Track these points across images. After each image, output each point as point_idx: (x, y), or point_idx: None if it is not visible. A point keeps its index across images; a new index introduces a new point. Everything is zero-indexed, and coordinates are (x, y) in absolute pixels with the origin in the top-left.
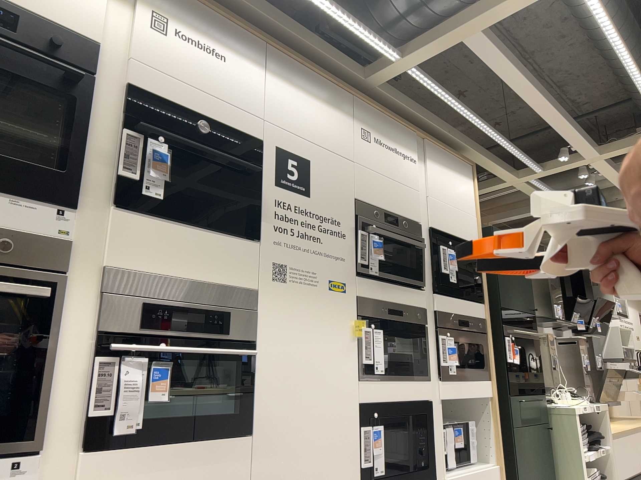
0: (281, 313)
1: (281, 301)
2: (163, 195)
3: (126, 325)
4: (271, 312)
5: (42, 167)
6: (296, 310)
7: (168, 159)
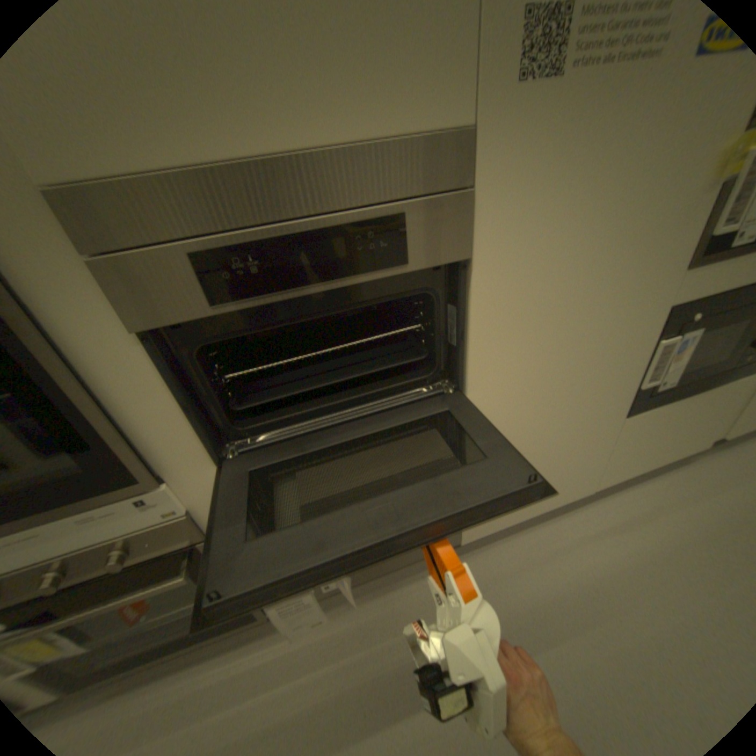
0: (536, 173)
1: (540, 137)
2: None
3: (179, 307)
4: (509, 177)
5: None
6: (576, 154)
7: None
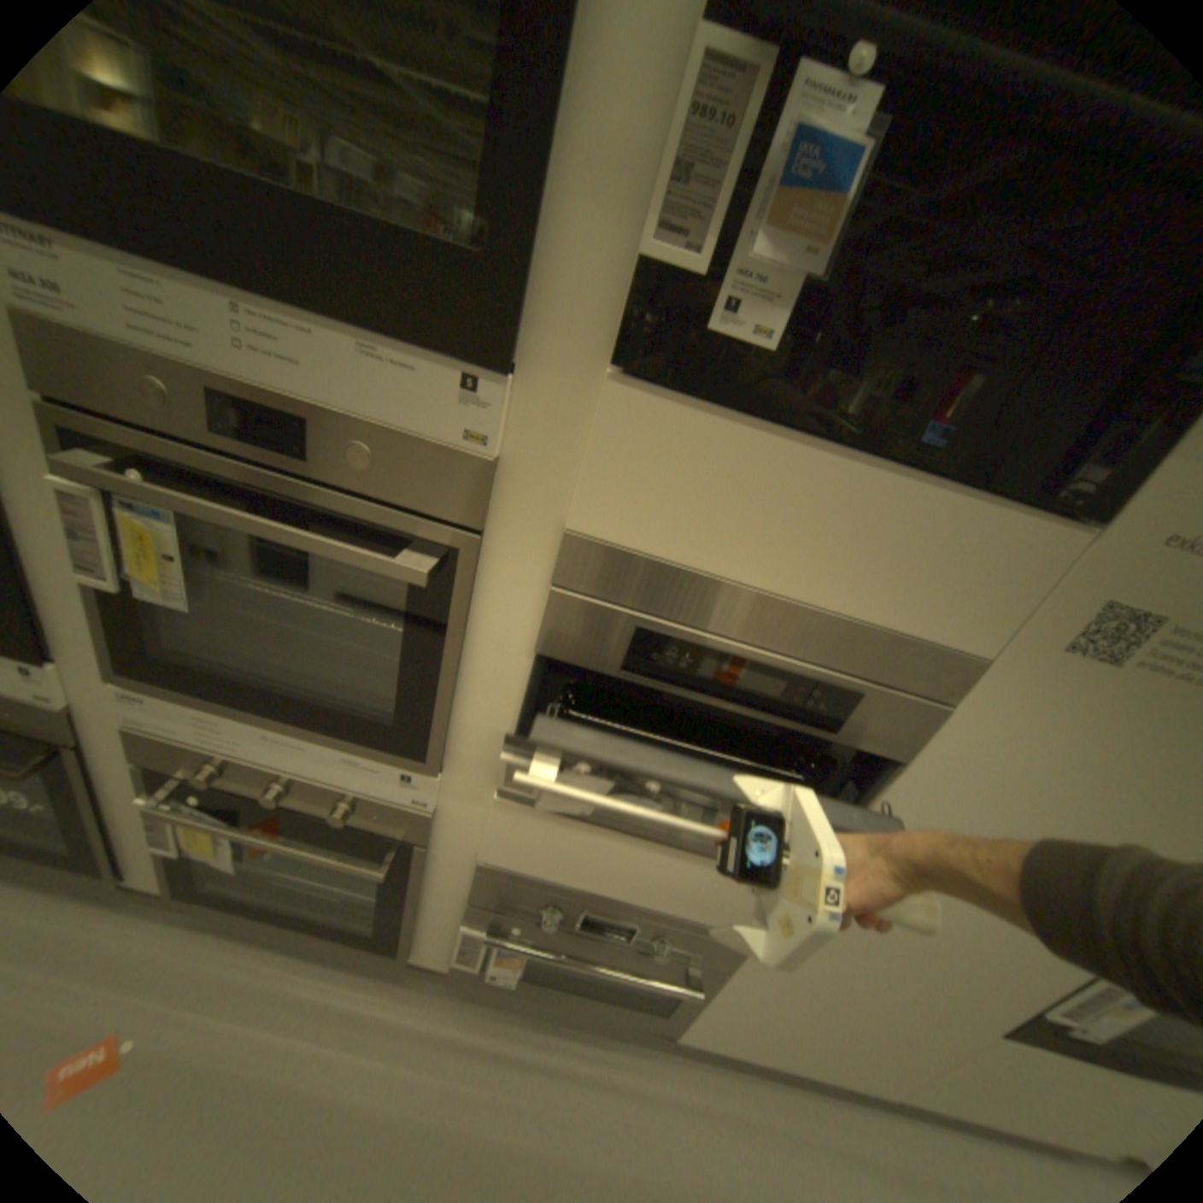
0: (1039, 731)
1: (1064, 705)
2: (781, 339)
3: (593, 656)
4: (1004, 721)
5: (442, 229)
6: (1099, 739)
7: (857, 169)
